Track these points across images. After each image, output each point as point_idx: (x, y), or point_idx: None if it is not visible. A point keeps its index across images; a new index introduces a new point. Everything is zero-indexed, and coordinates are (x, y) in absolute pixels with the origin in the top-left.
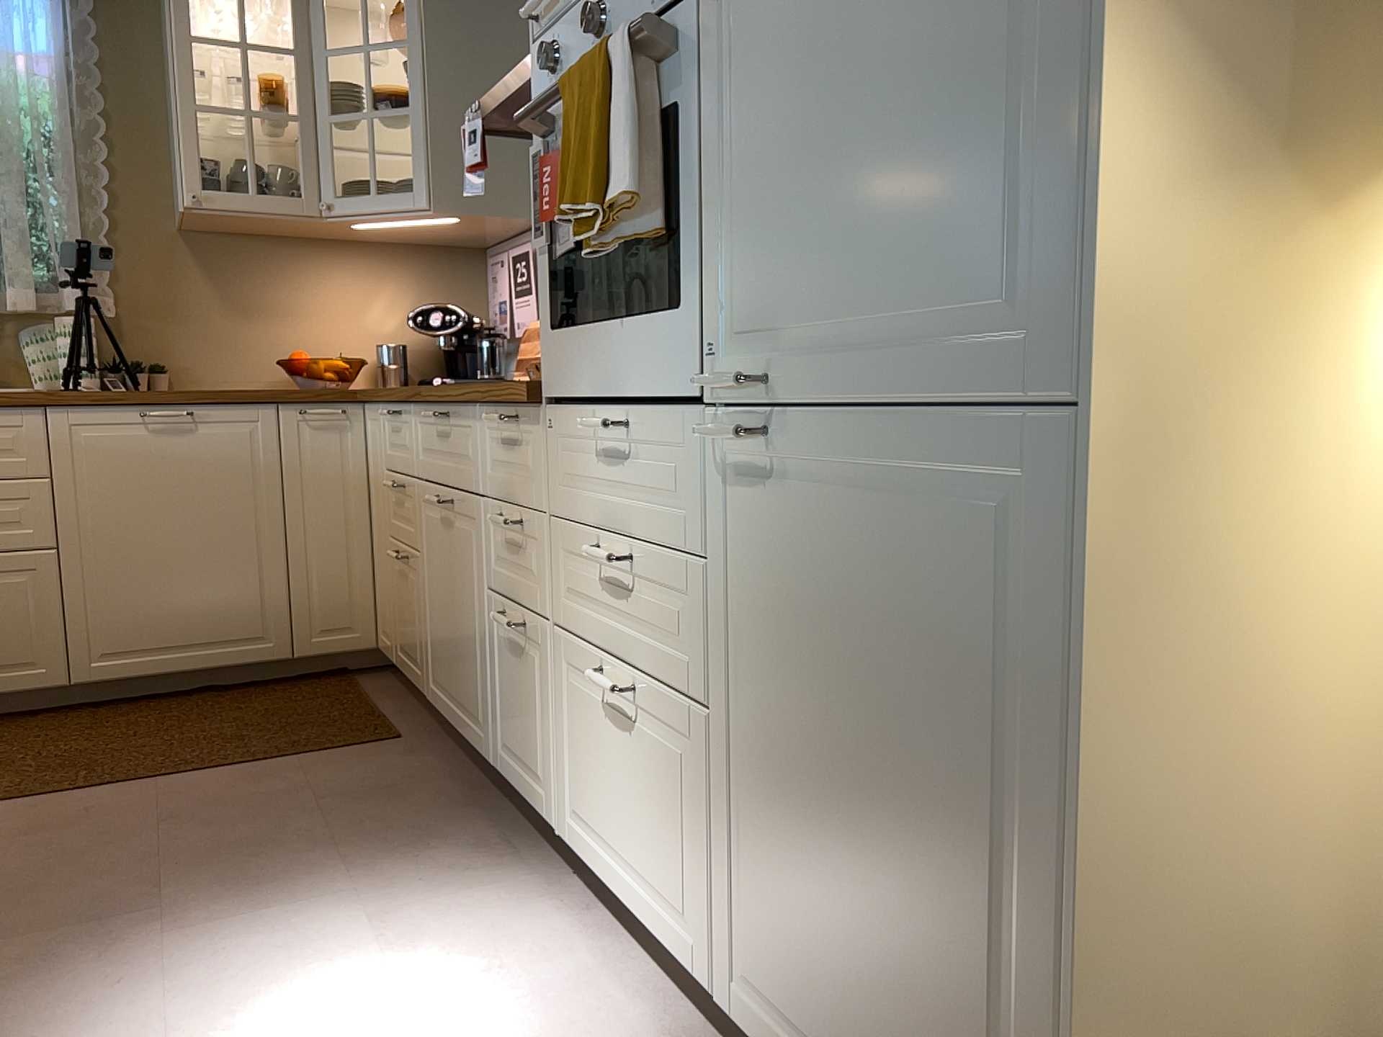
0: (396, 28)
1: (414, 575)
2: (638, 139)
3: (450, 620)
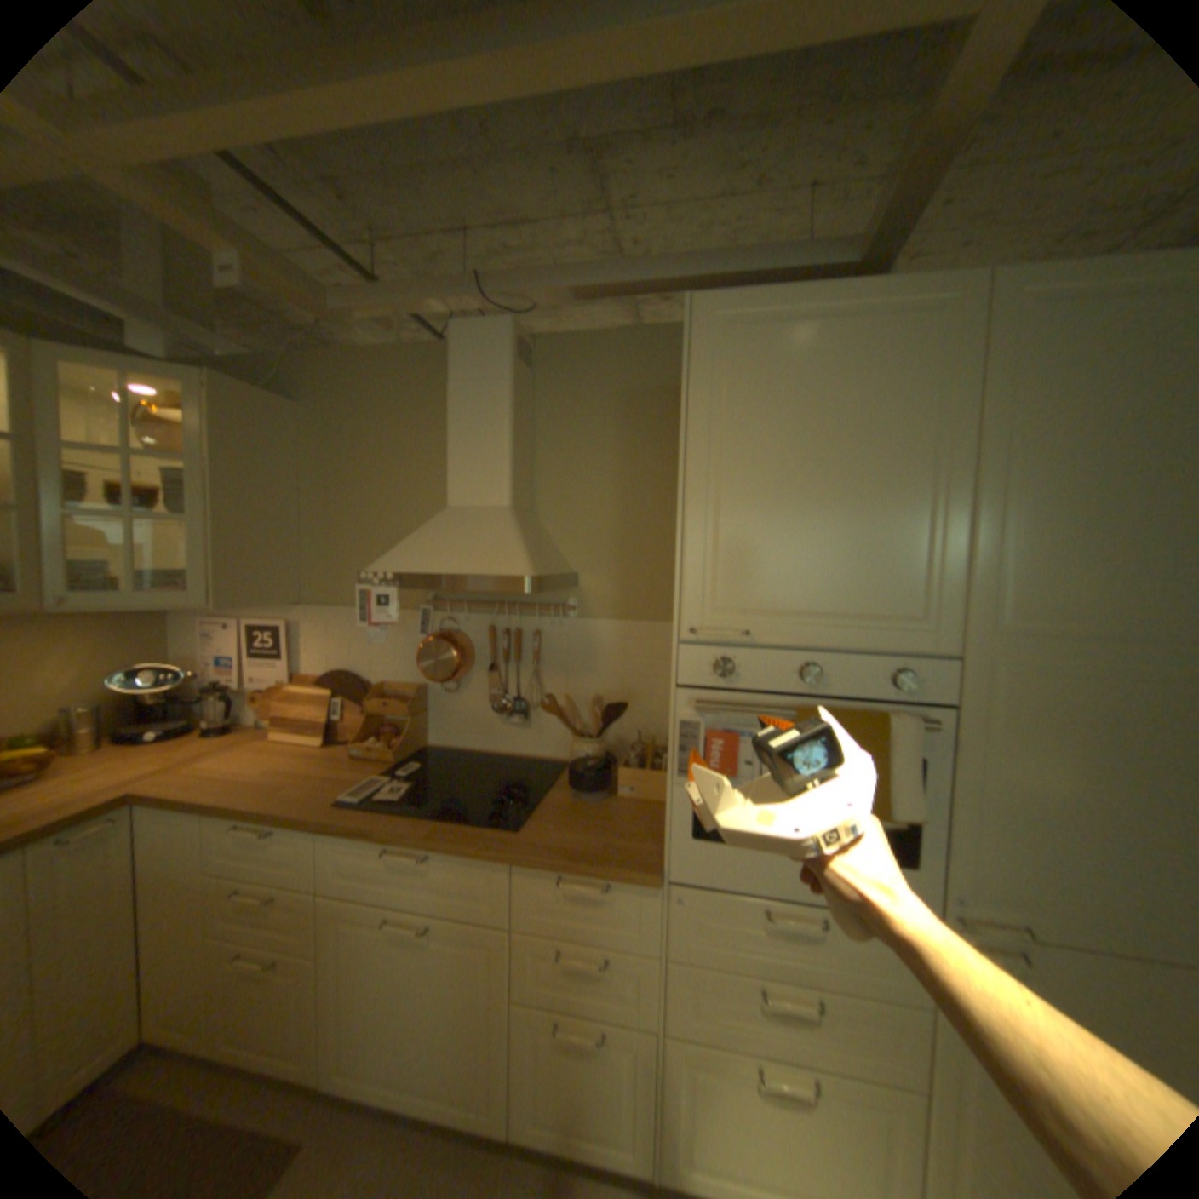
0: (152, 436)
1: (291, 981)
2: (923, 790)
3: (405, 1025)
